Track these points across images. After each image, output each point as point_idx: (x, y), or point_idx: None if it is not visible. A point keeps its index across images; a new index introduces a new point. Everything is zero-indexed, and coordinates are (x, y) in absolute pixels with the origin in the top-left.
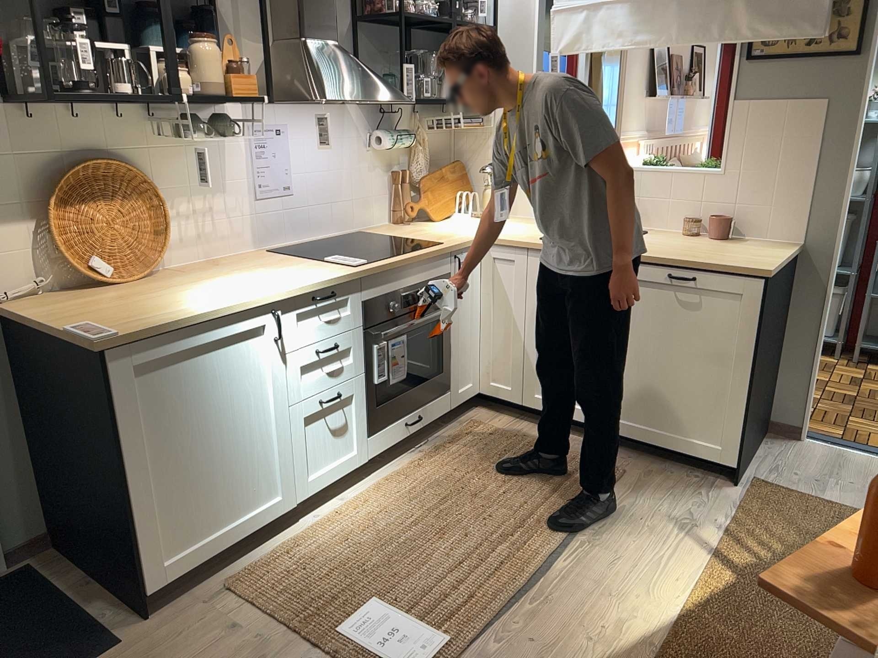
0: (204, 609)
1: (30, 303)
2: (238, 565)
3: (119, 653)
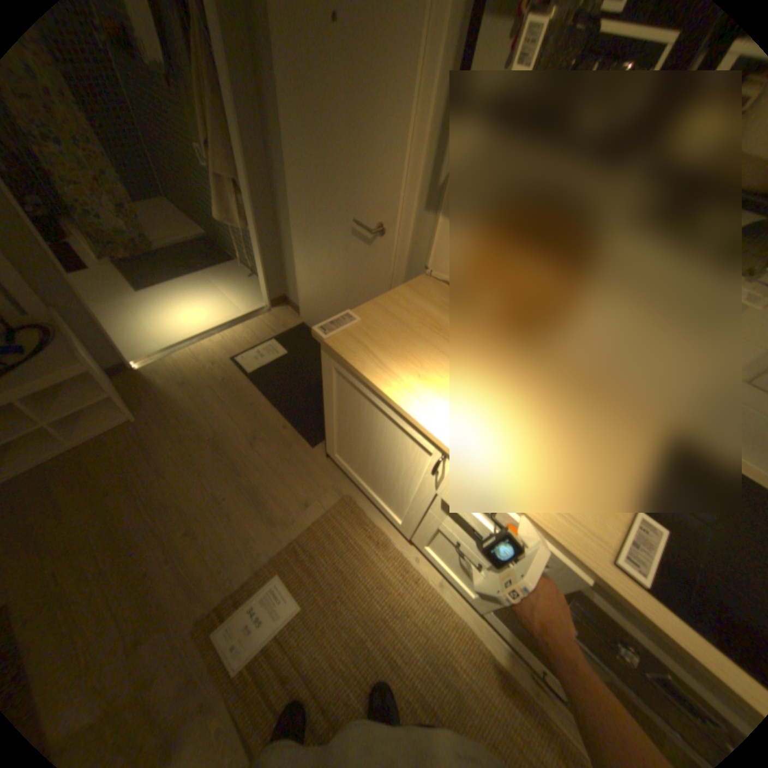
0: (327, 486)
1: (430, 286)
2: (365, 503)
3: (305, 449)
